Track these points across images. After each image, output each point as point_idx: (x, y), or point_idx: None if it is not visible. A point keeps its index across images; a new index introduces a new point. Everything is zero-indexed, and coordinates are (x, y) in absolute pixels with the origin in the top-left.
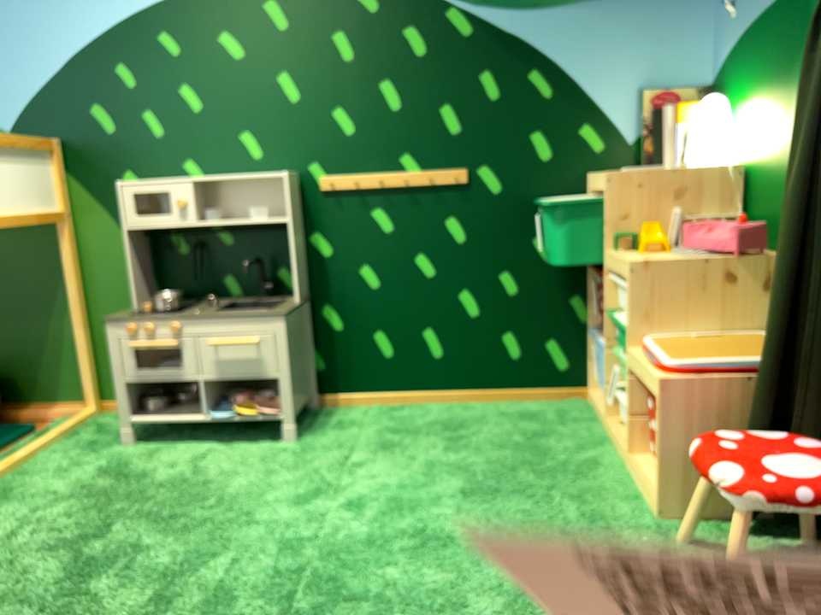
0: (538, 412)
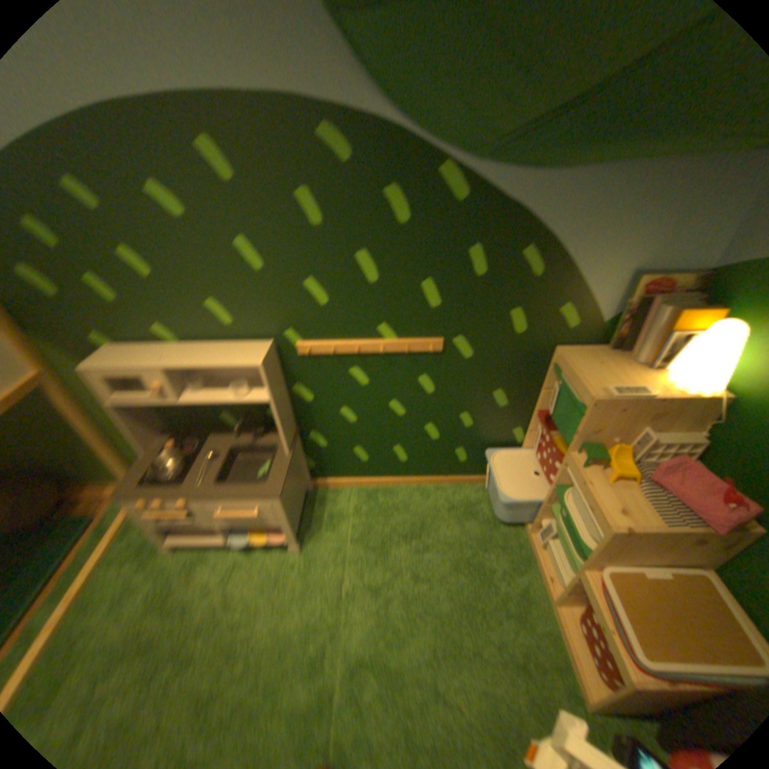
0: (476, 503)
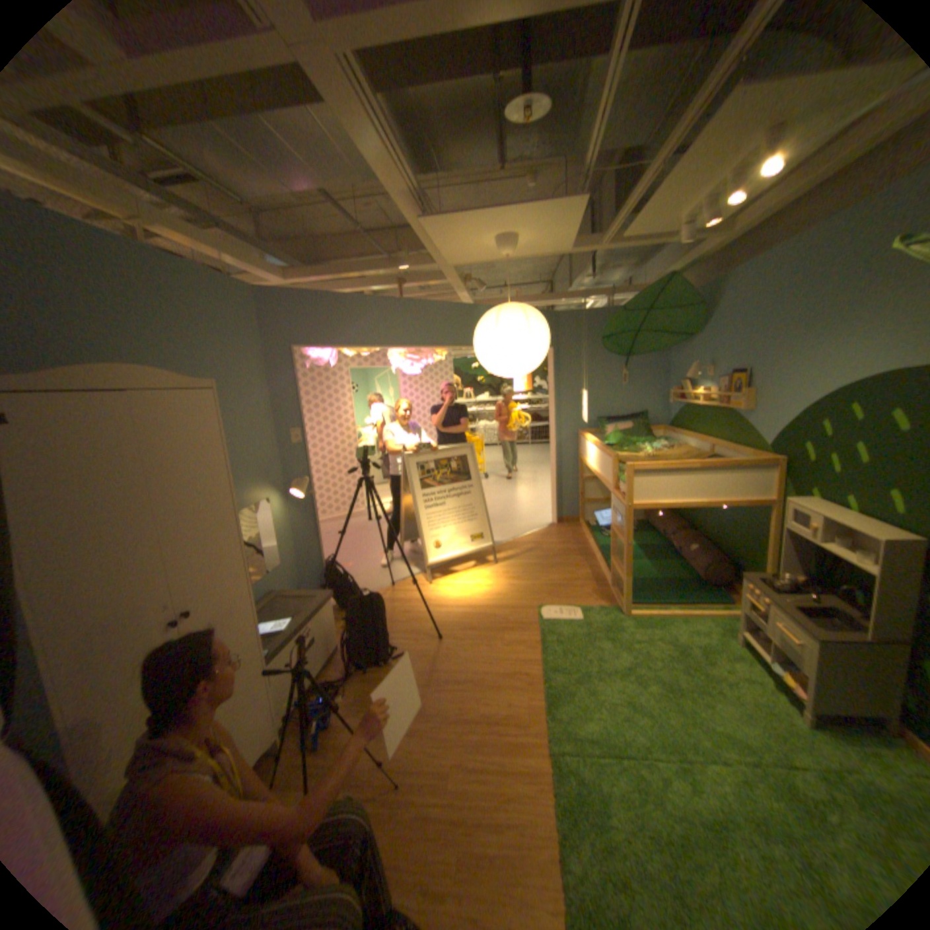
0: None
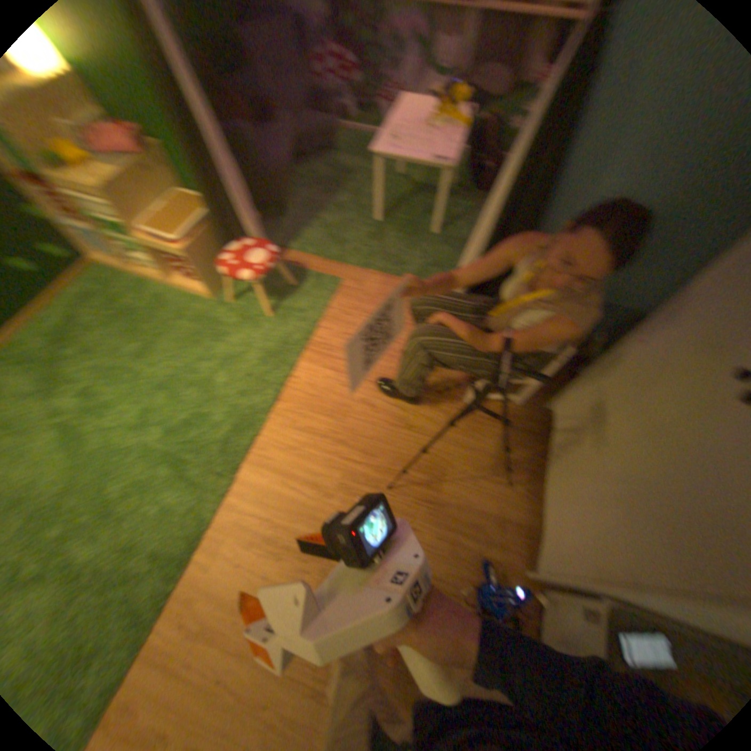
0: (79, 291)
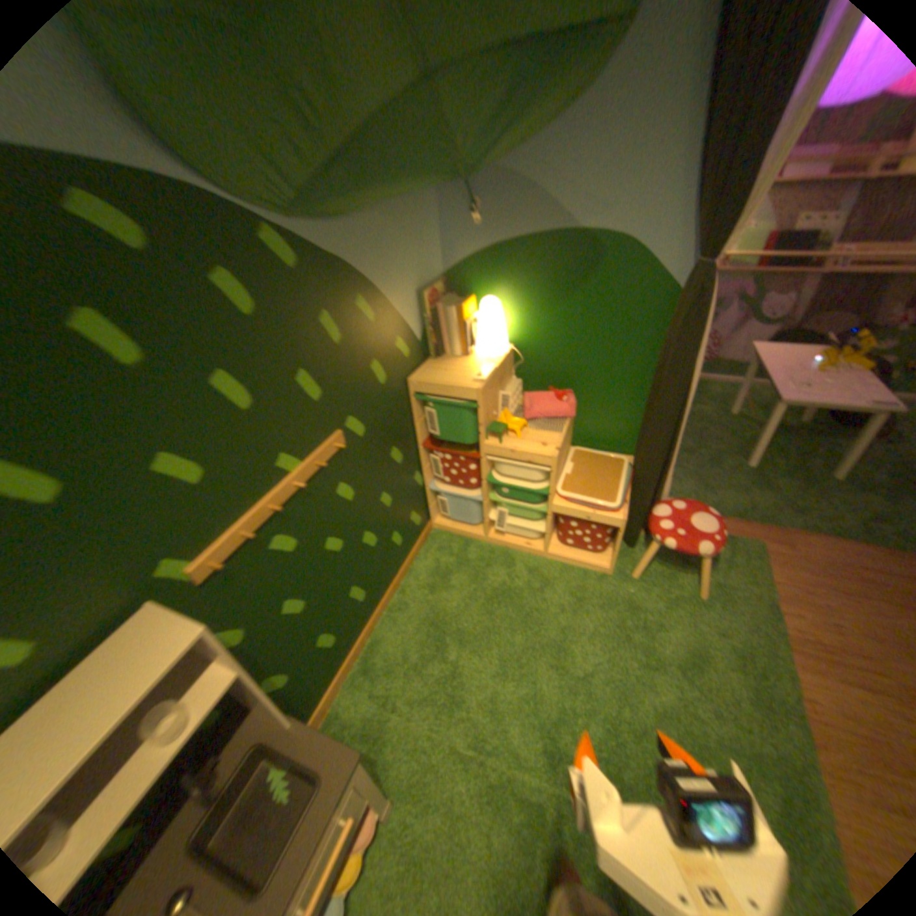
0: (436, 564)
